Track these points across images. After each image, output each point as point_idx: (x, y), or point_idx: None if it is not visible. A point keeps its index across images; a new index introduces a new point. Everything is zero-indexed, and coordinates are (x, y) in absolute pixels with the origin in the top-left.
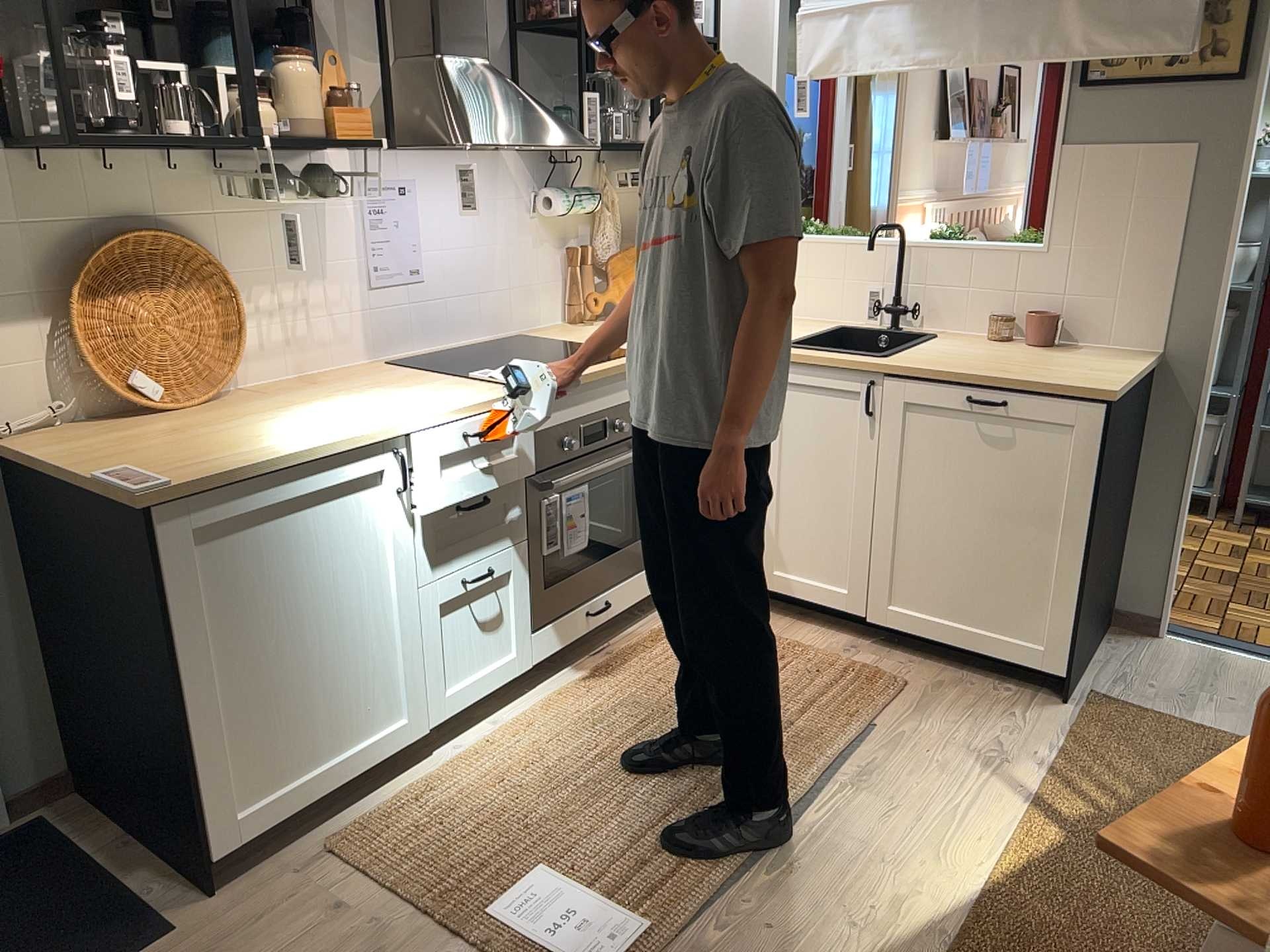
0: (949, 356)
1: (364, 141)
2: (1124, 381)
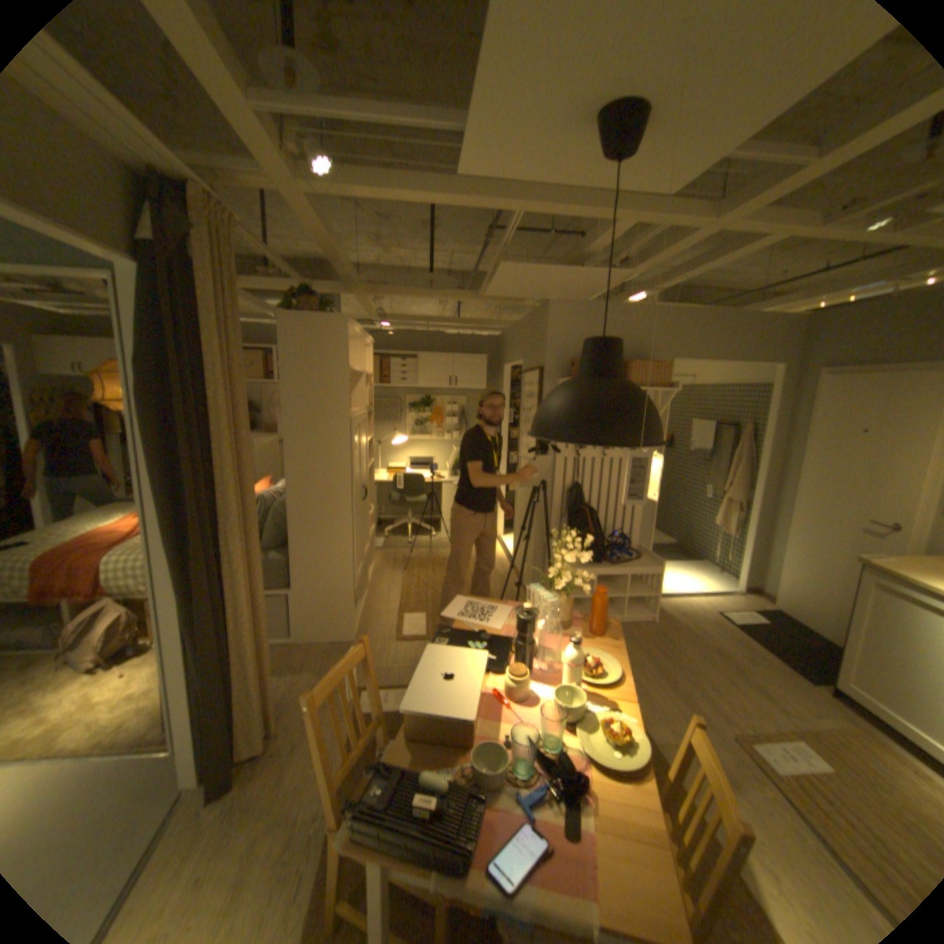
0: None
1: None
2: None
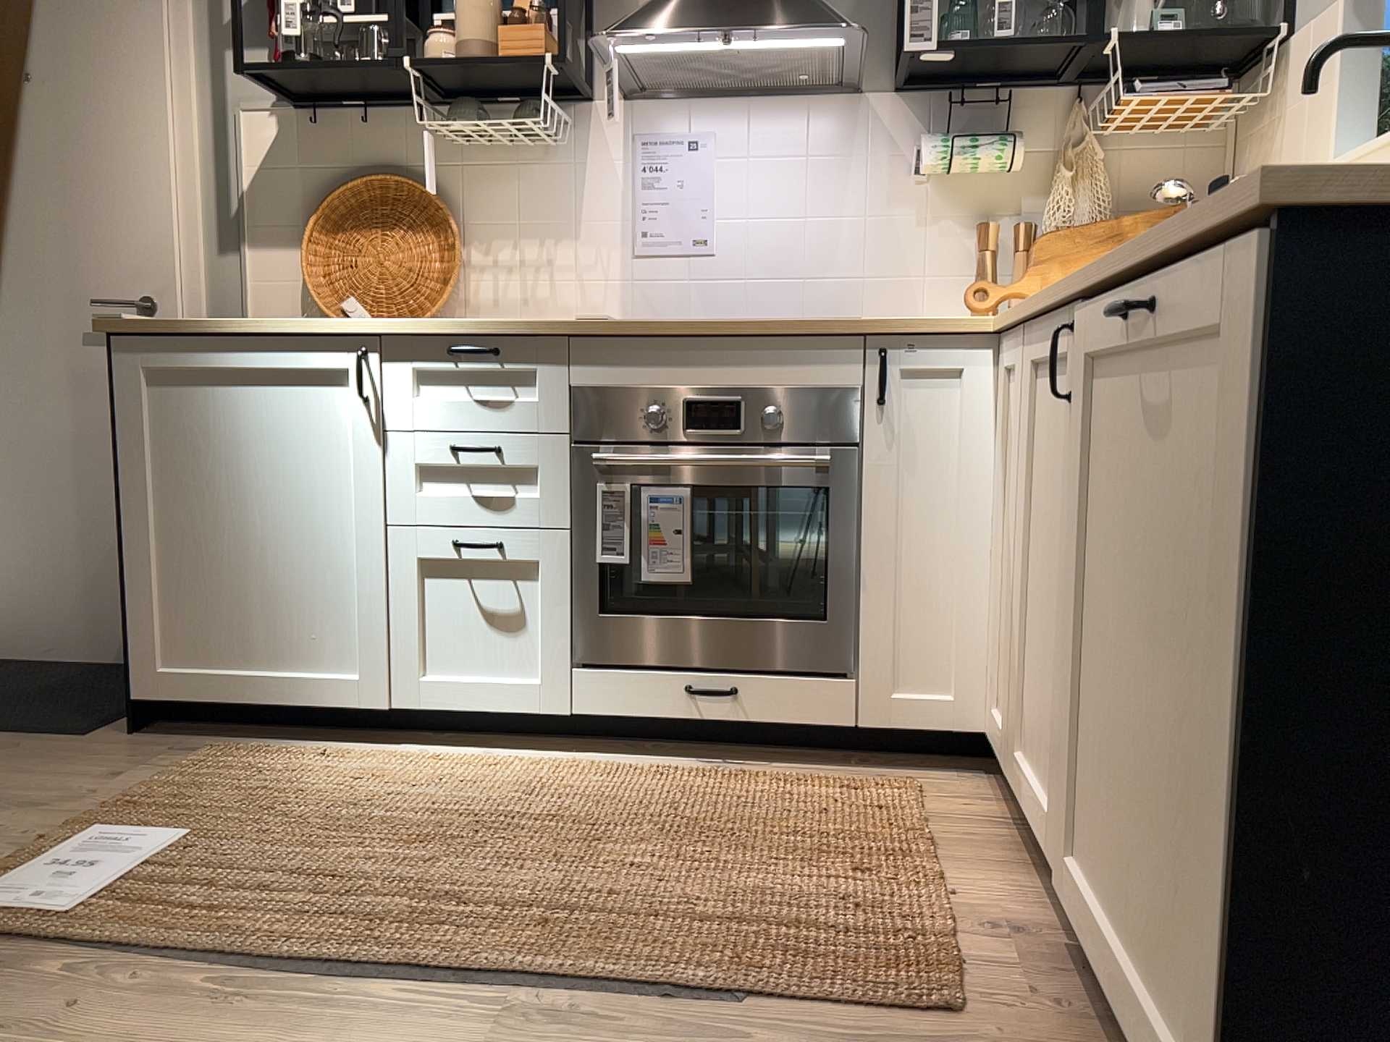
0: None
1: (526, 57)
2: None
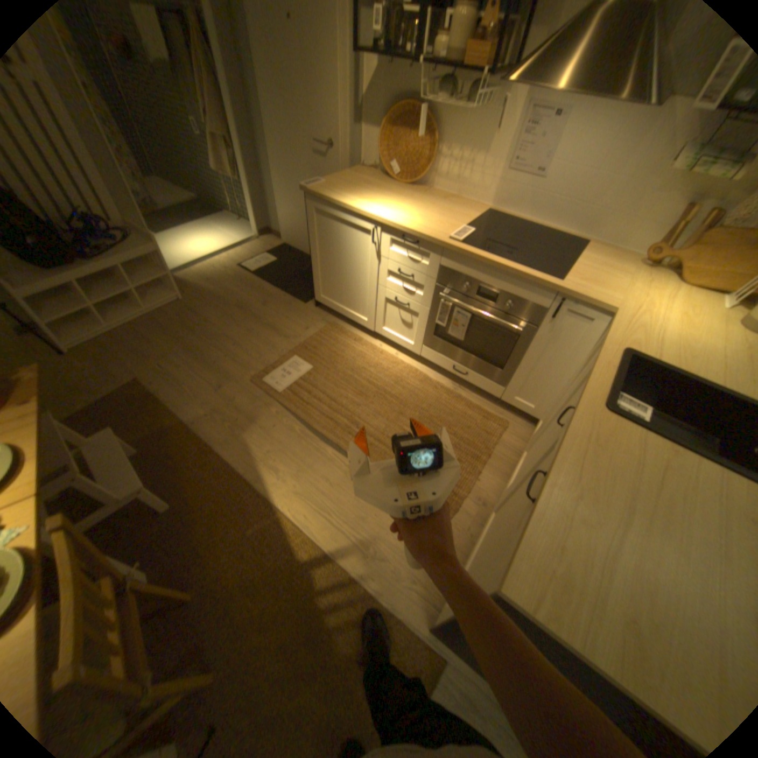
0: (652, 472)
1: (475, 67)
2: (564, 636)
